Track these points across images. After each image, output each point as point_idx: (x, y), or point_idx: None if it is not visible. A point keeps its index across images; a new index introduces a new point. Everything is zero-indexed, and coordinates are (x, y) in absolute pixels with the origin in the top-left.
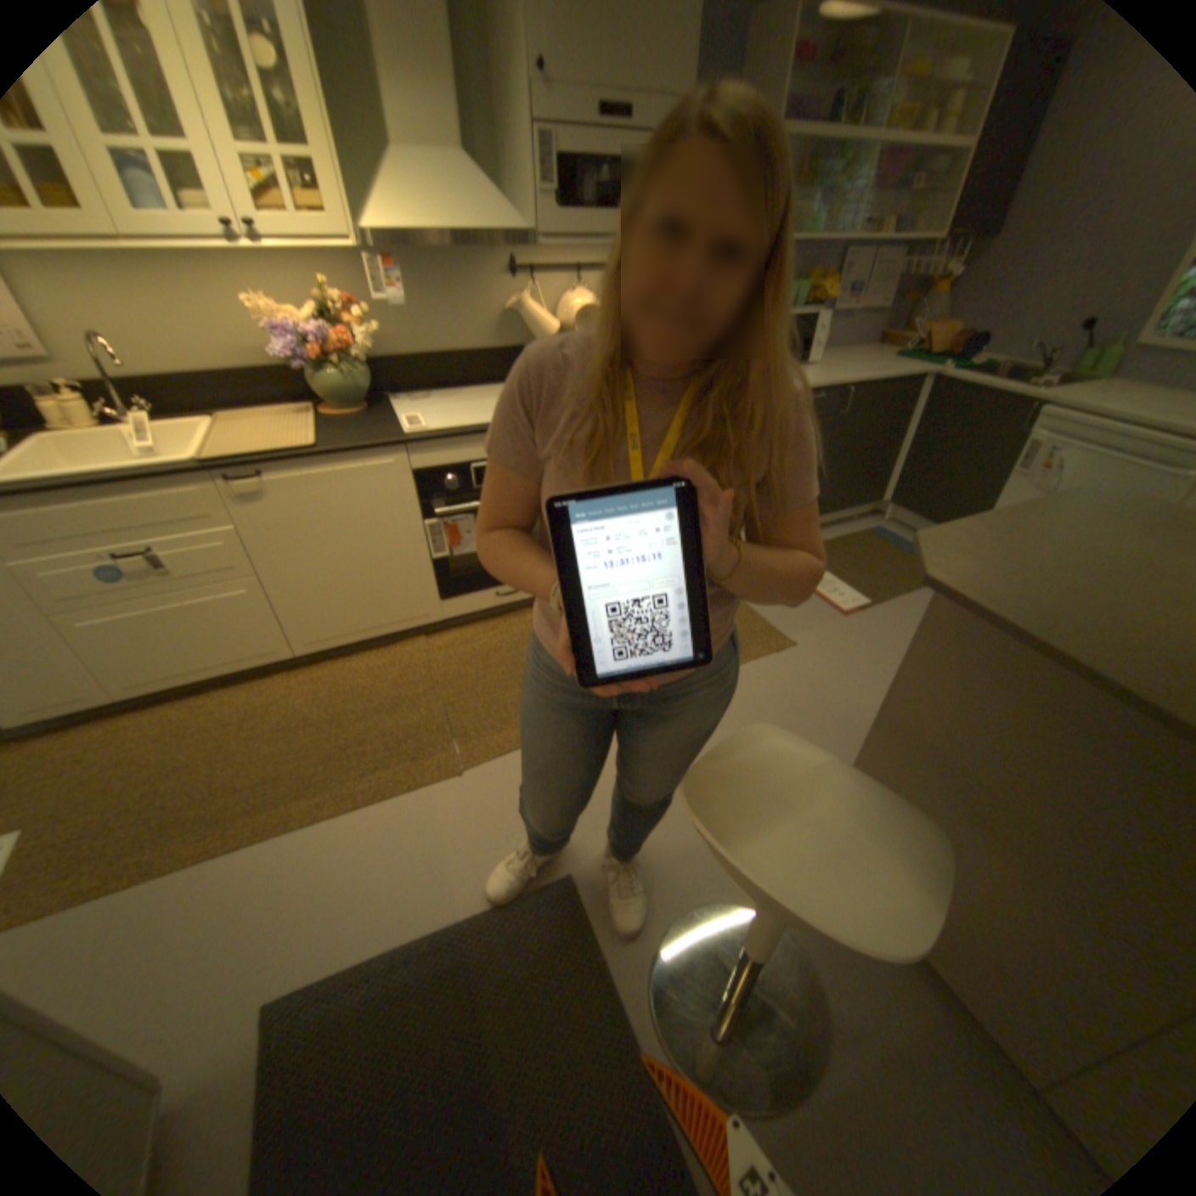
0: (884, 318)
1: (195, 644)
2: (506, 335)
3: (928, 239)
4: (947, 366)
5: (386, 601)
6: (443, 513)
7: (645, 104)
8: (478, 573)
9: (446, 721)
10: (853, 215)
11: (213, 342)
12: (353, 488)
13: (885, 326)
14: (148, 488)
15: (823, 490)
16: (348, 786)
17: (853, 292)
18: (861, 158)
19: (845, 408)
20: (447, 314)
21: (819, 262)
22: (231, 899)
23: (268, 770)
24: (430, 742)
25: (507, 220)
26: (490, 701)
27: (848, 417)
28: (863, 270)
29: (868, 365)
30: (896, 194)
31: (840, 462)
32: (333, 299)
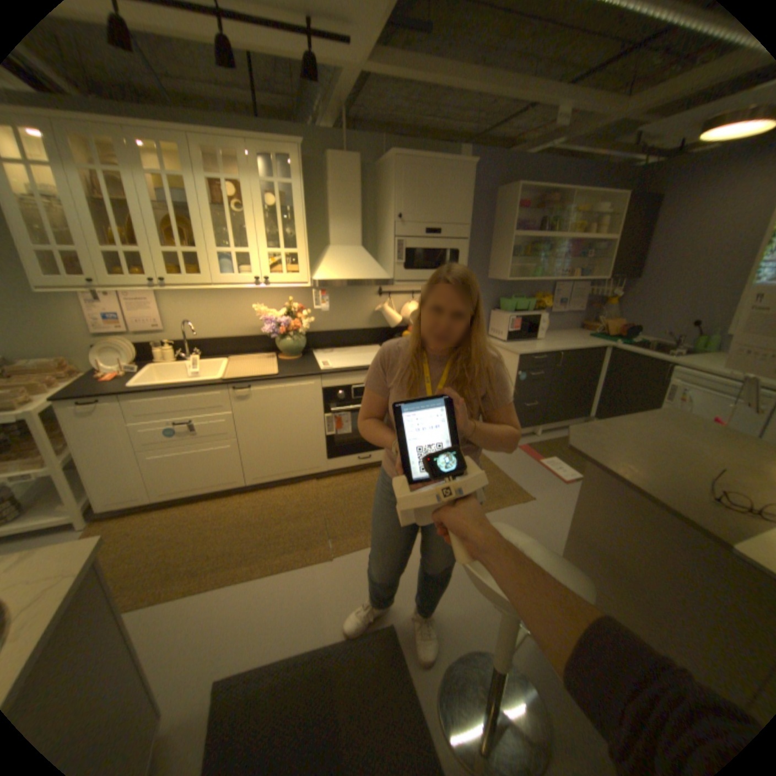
0: (581, 316)
1: (198, 473)
2: (374, 322)
3: (602, 277)
4: (619, 342)
5: (298, 456)
6: (335, 410)
7: (447, 228)
8: (349, 444)
9: (325, 529)
10: (556, 269)
11: (235, 324)
12: (292, 395)
13: (583, 320)
14: (198, 391)
15: (551, 408)
16: (268, 561)
17: (561, 303)
18: (558, 244)
19: (560, 363)
20: (346, 312)
21: (541, 289)
22: (200, 619)
23: (225, 548)
24: (315, 540)
25: (380, 275)
26: (350, 519)
27: (562, 368)
28: (566, 292)
29: (572, 341)
30: (581, 258)
31: (559, 393)
32: (294, 307)
